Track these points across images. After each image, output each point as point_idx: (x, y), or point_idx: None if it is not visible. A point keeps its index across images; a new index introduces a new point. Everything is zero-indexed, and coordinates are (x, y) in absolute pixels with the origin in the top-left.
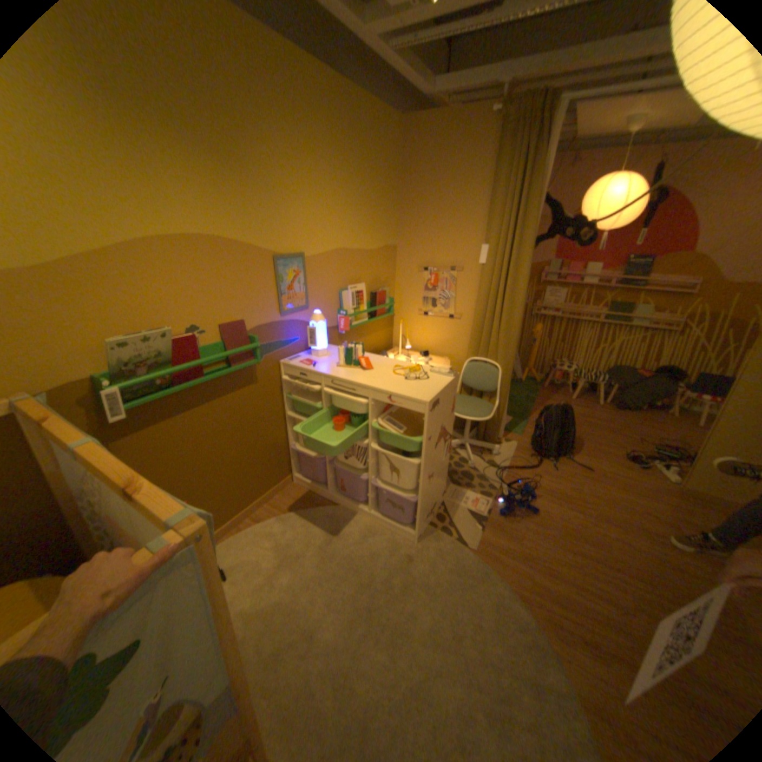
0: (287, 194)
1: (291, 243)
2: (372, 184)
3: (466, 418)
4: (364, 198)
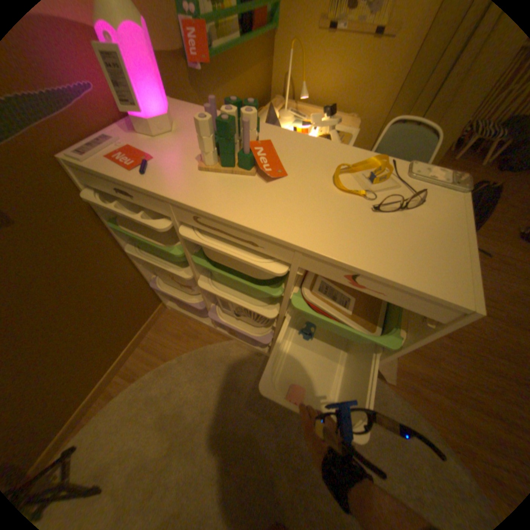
0: None
1: None
2: None
3: None
4: None
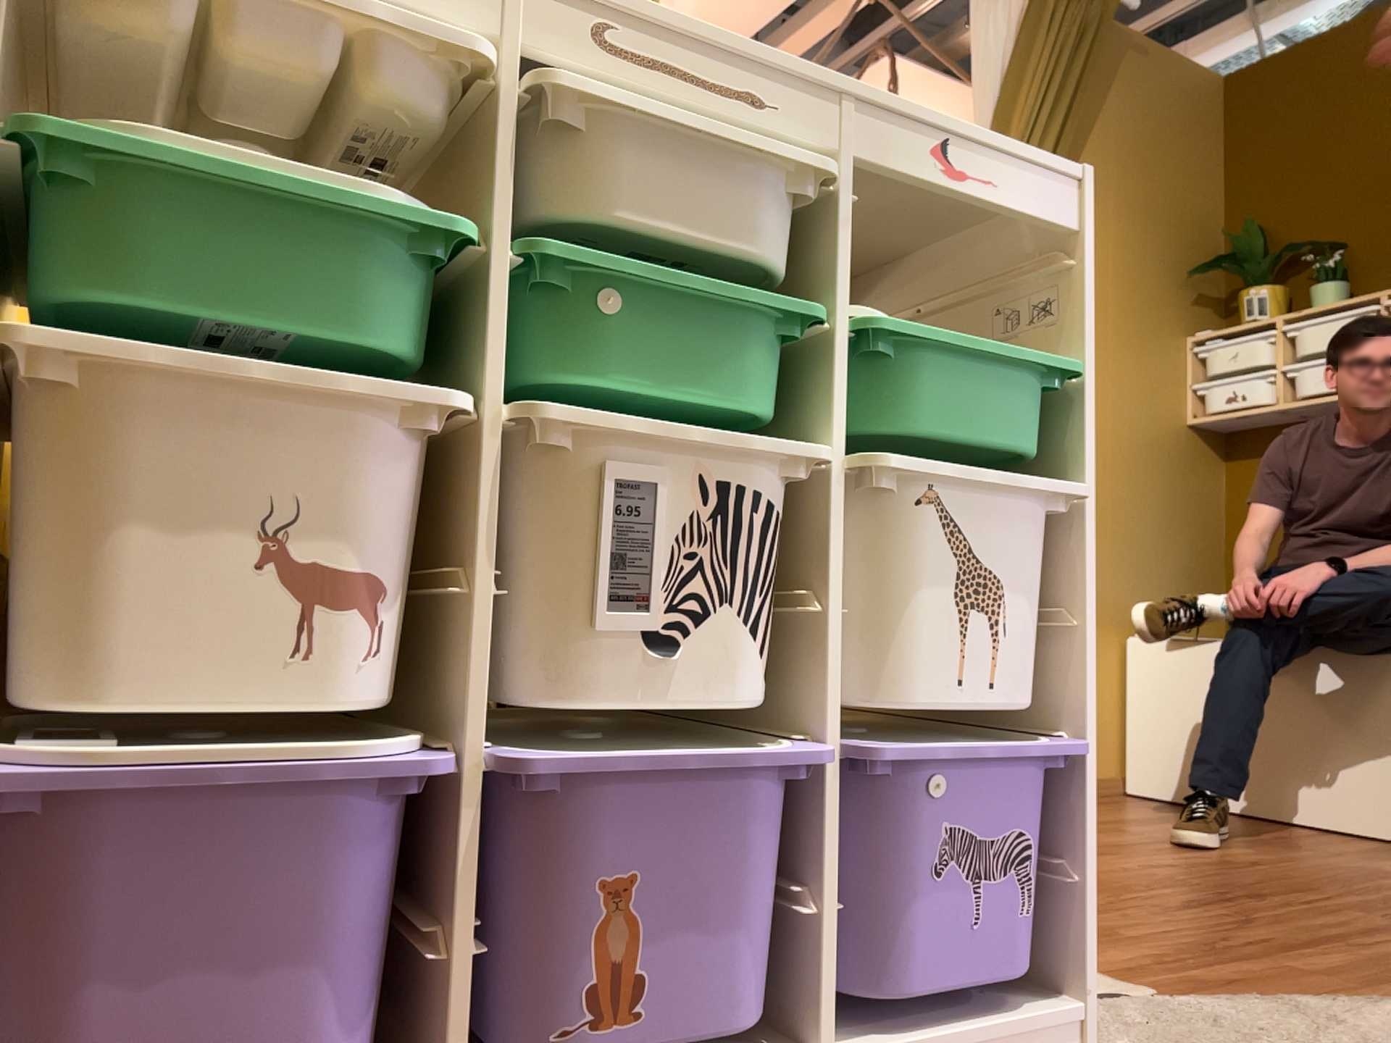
0: None
1: None
2: None
3: None
4: None
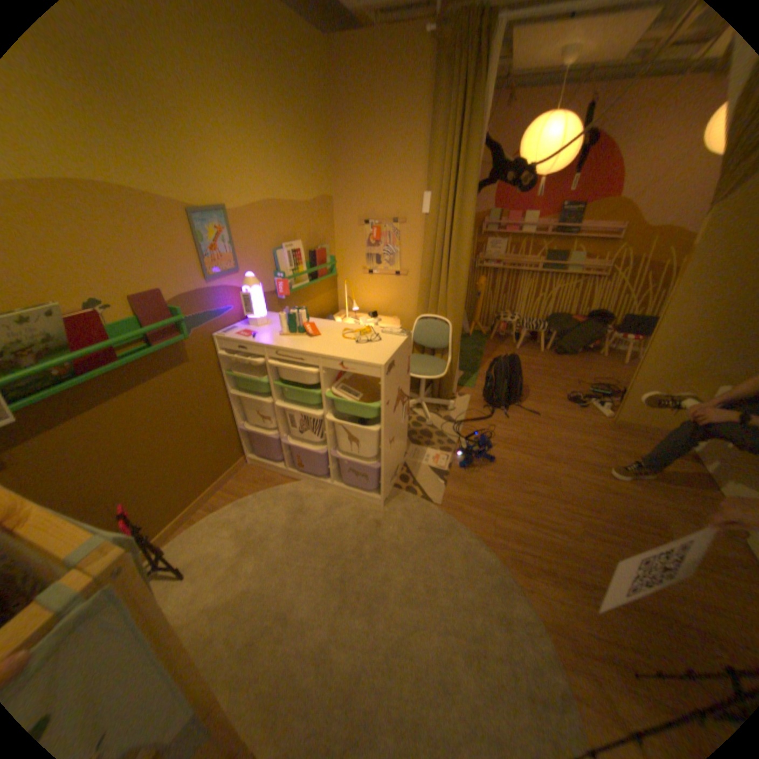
0: (193, 129)
1: (206, 193)
2: (298, 121)
3: (420, 377)
4: (290, 138)
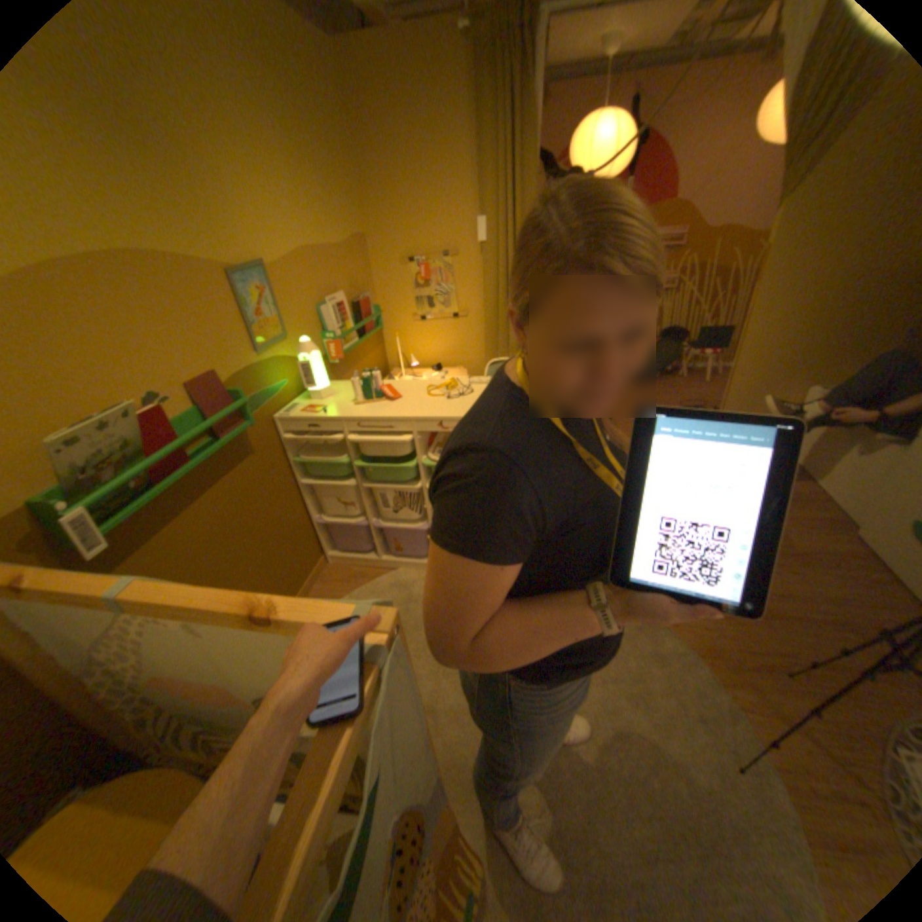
0: (218, 170)
1: (242, 246)
2: (319, 146)
3: None
4: (314, 168)
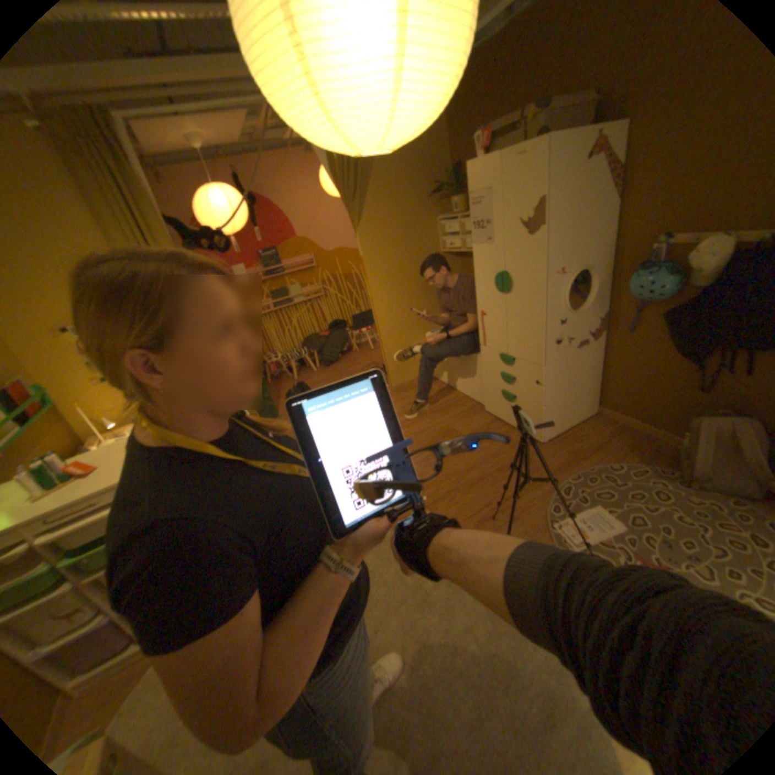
0: None
1: None
2: None
3: None
4: None
